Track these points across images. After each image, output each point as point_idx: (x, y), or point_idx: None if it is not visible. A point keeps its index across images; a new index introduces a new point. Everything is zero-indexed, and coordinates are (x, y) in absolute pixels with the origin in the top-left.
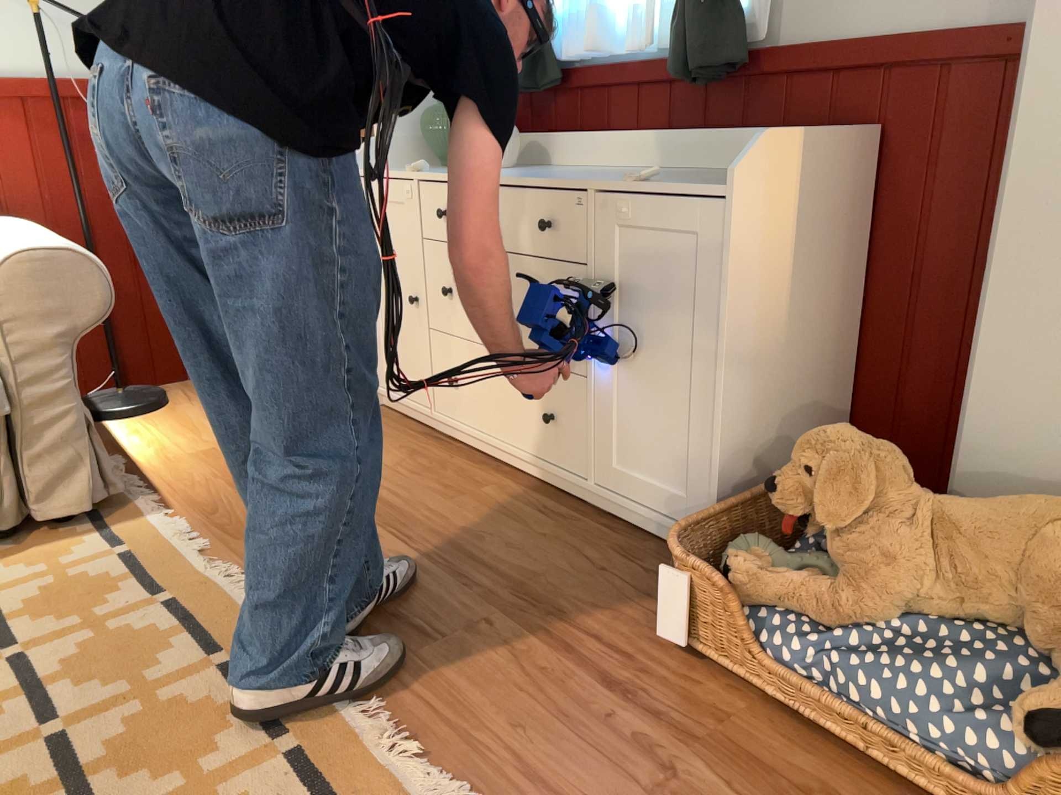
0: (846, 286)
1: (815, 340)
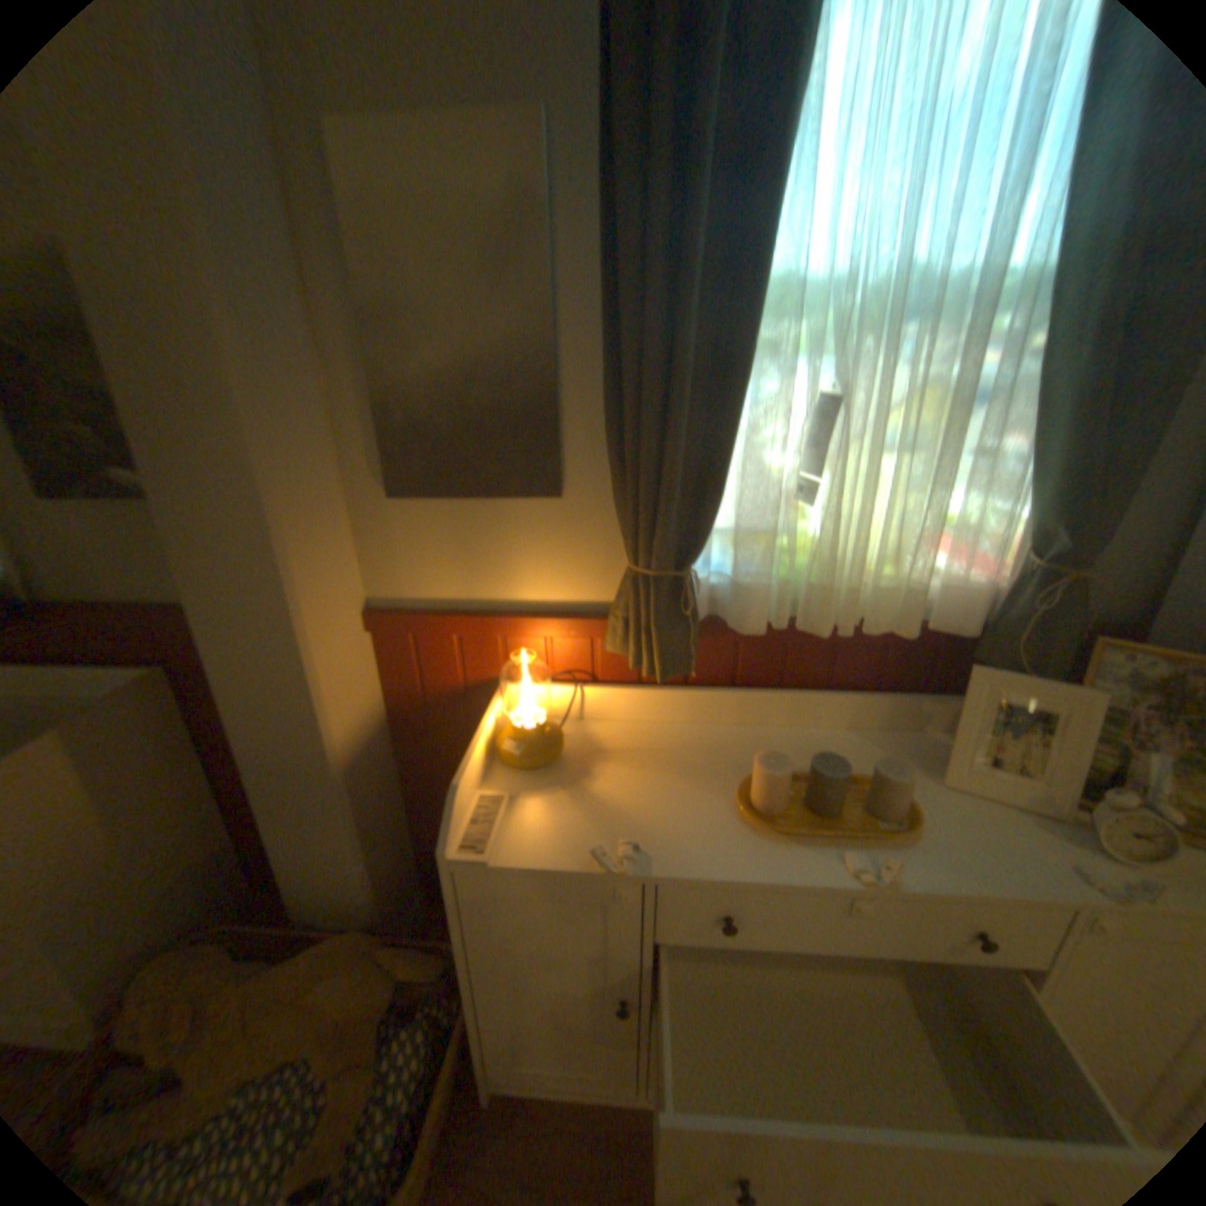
0: (183, 778)
1: (164, 835)
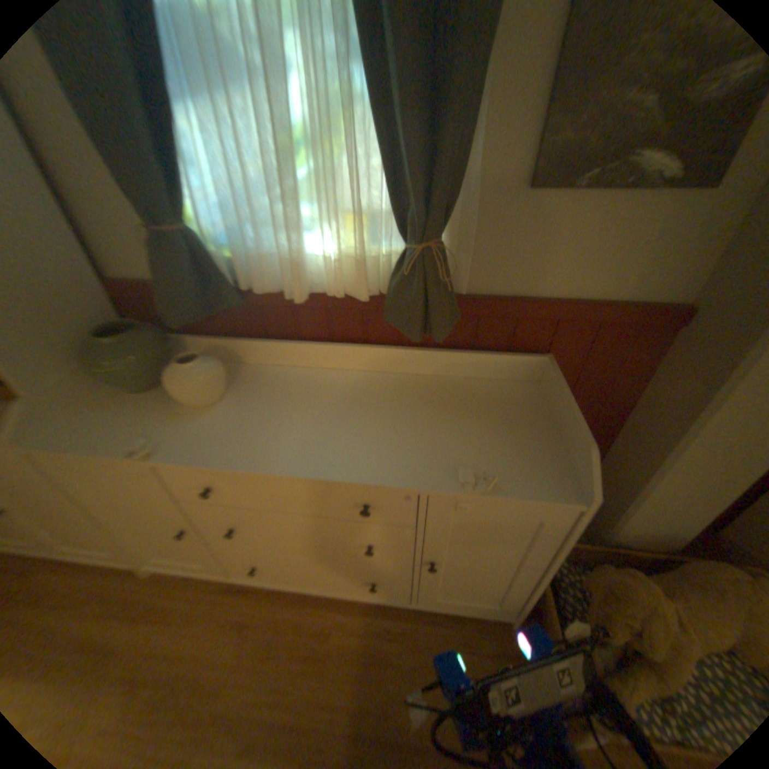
0: None
1: None
